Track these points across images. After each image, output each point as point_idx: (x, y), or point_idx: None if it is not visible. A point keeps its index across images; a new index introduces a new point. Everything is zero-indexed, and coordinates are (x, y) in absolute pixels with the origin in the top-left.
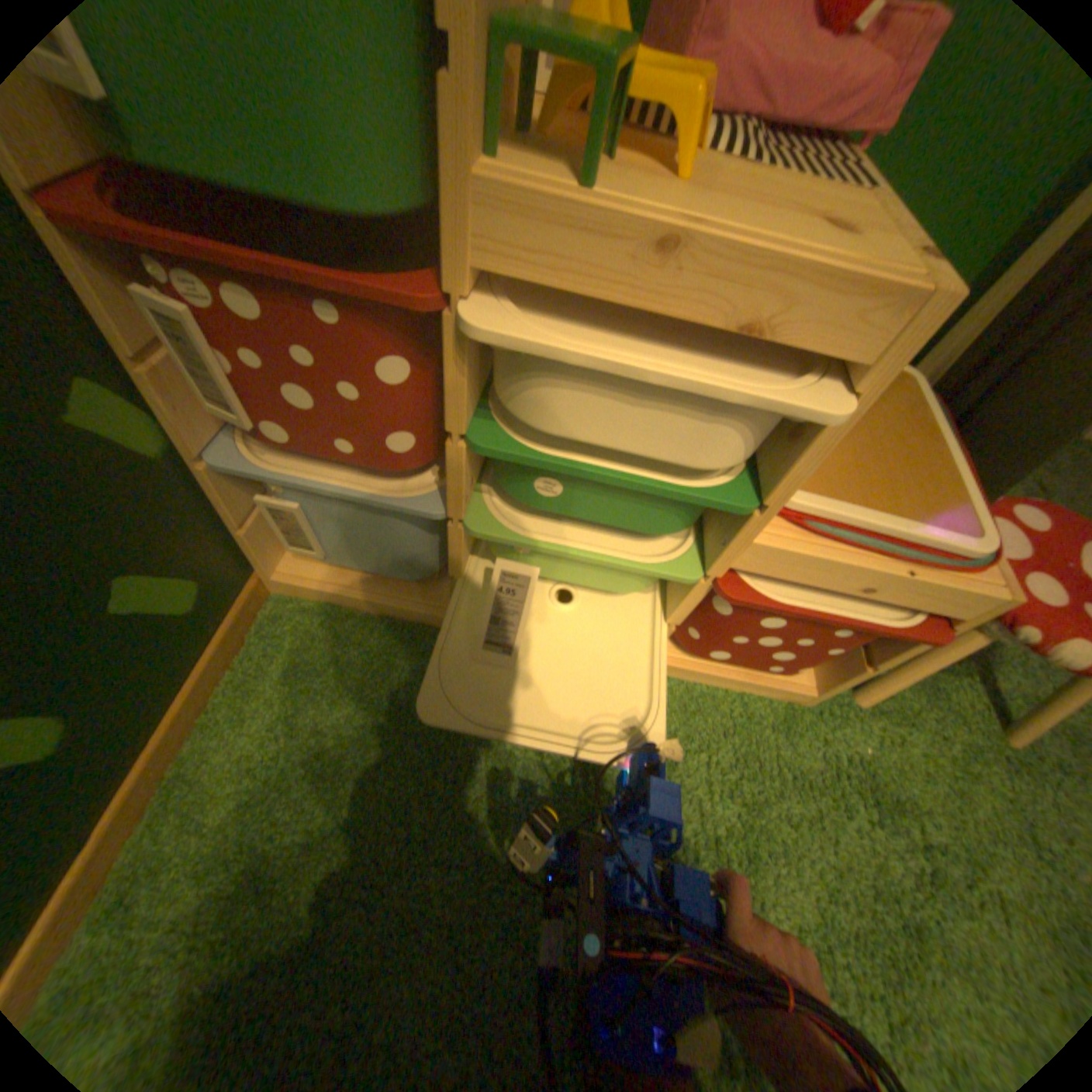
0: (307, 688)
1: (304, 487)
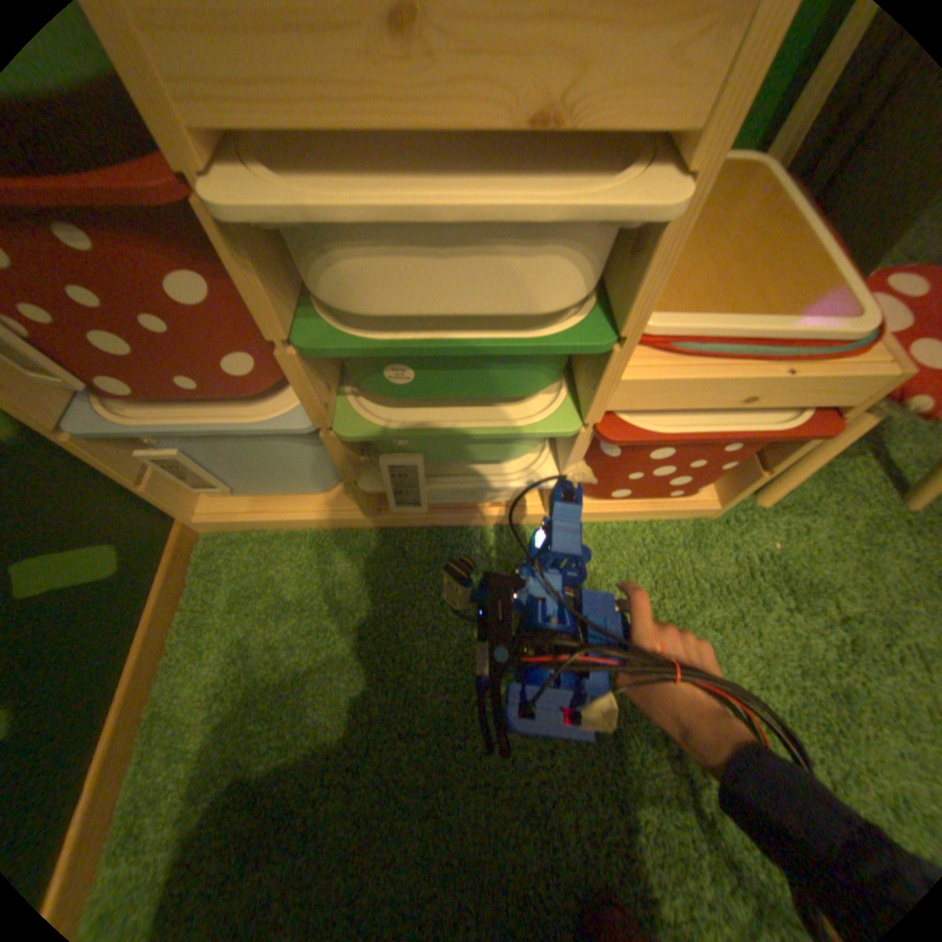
0: (251, 610)
1: (168, 431)
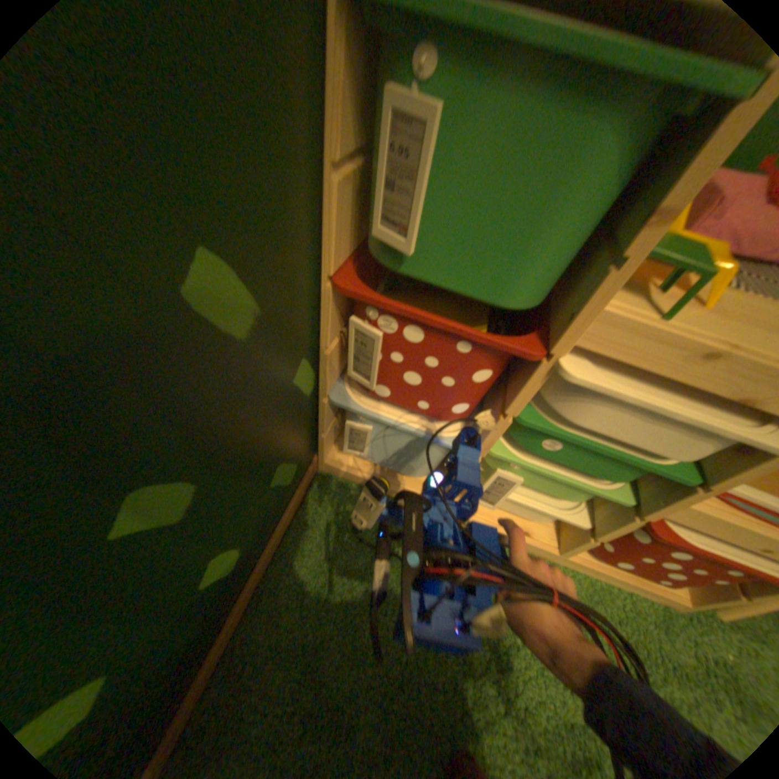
0: (341, 540)
1: (385, 421)
